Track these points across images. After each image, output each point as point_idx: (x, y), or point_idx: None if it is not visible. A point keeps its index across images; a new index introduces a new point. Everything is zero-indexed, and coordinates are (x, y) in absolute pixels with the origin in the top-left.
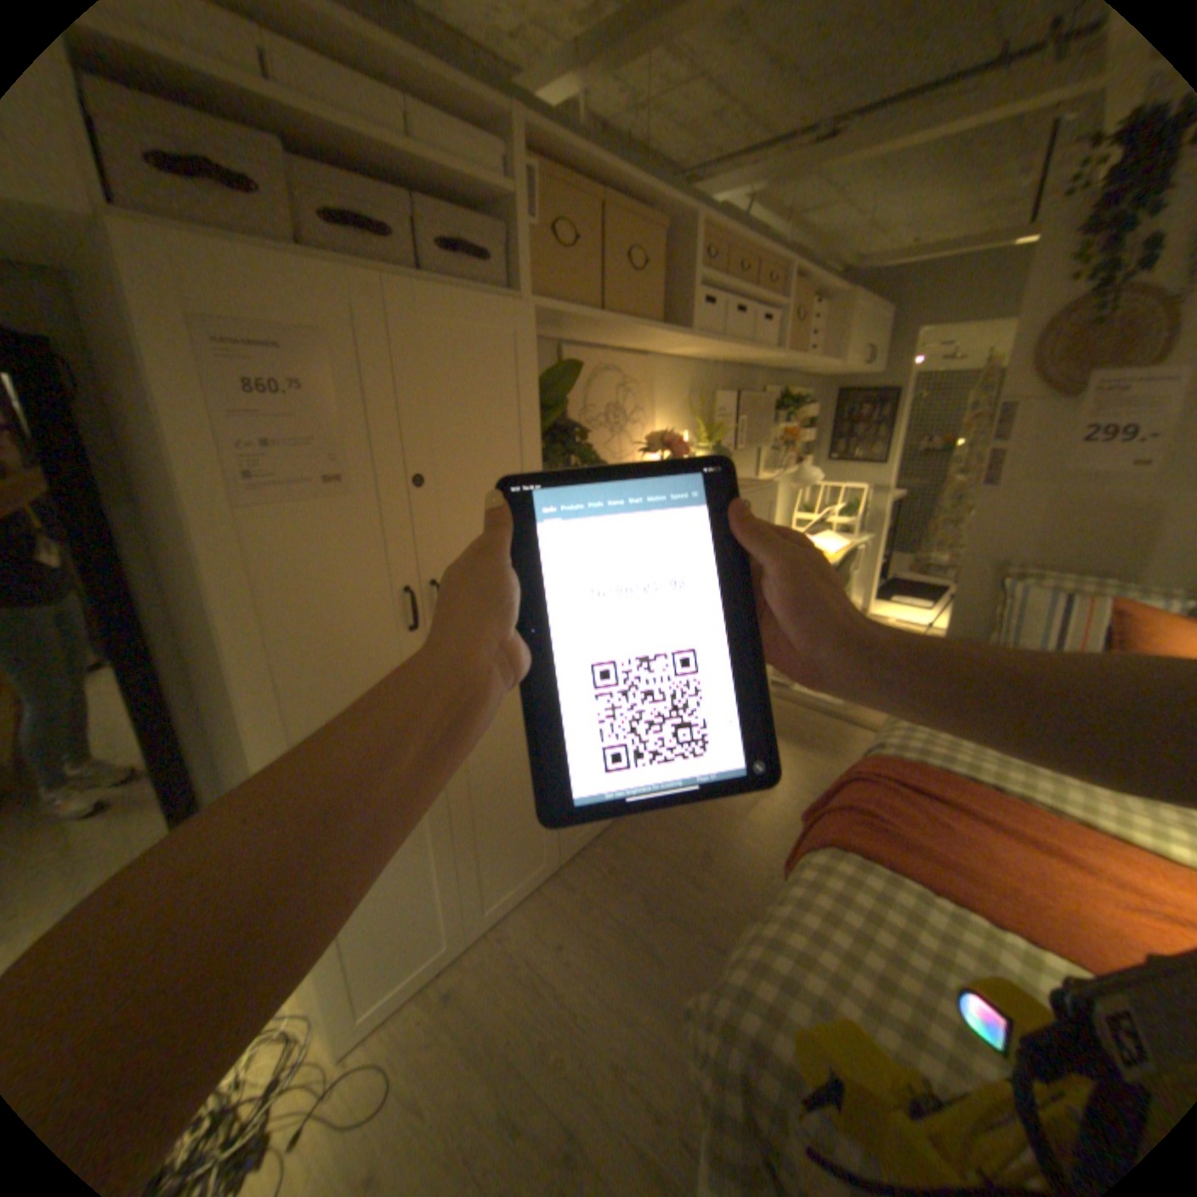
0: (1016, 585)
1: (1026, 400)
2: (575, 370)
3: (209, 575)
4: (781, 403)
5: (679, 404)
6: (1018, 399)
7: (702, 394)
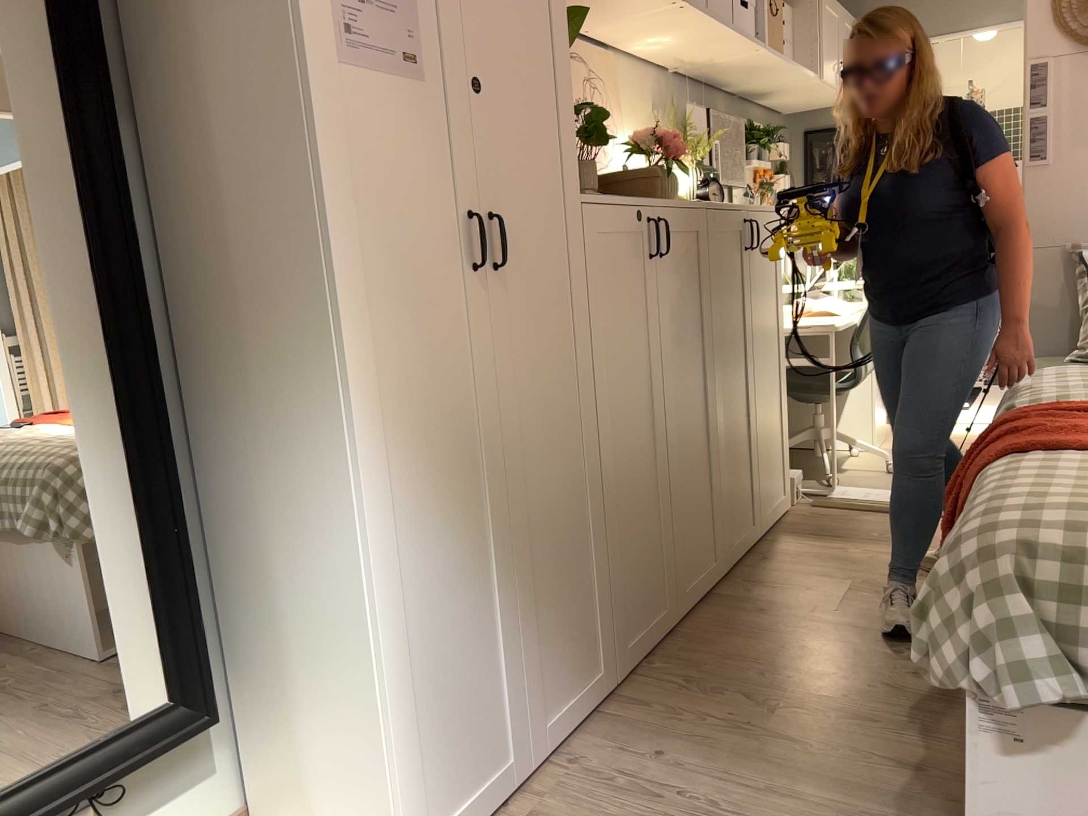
0: (1087, 255)
1: (1046, 63)
2: (576, 21)
3: (321, 128)
4: (743, 140)
5: (641, 120)
6: (1037, 63)
7: (663, 113)
